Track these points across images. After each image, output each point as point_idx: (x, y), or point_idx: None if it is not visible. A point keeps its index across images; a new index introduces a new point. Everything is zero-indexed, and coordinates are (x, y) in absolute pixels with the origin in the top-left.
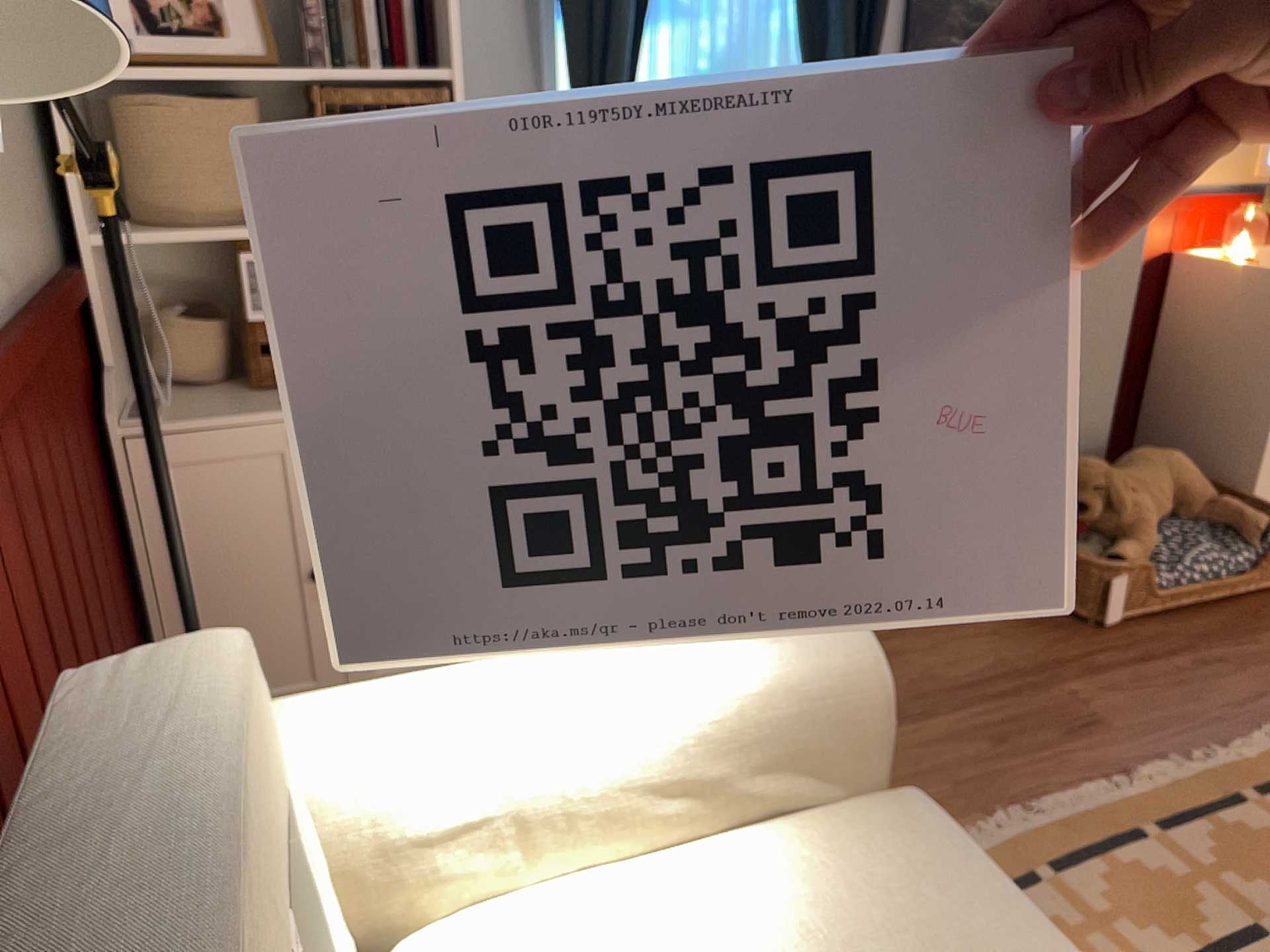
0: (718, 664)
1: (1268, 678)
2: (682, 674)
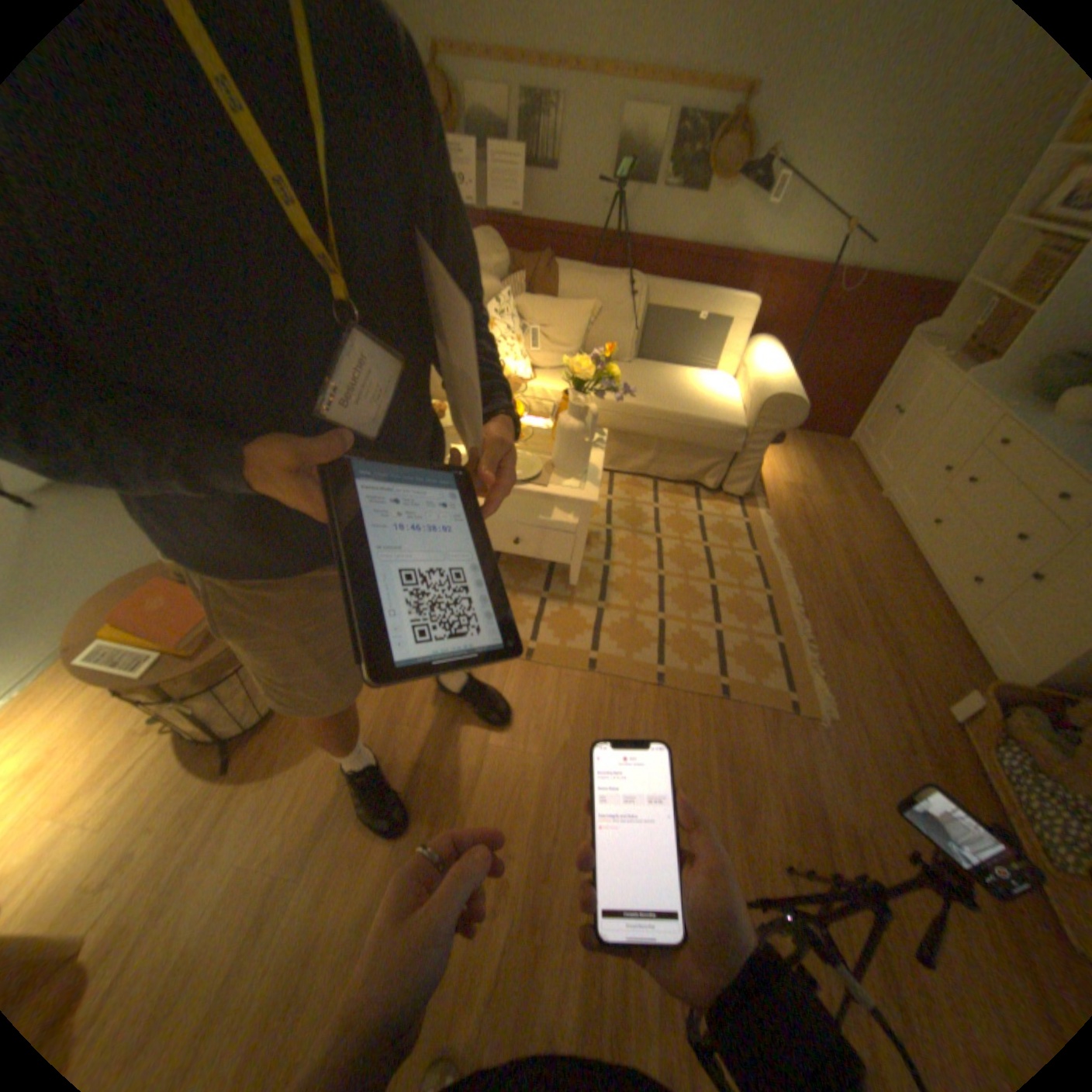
0: (775, 378)
1: (890, 759)
2: (772, 374)
